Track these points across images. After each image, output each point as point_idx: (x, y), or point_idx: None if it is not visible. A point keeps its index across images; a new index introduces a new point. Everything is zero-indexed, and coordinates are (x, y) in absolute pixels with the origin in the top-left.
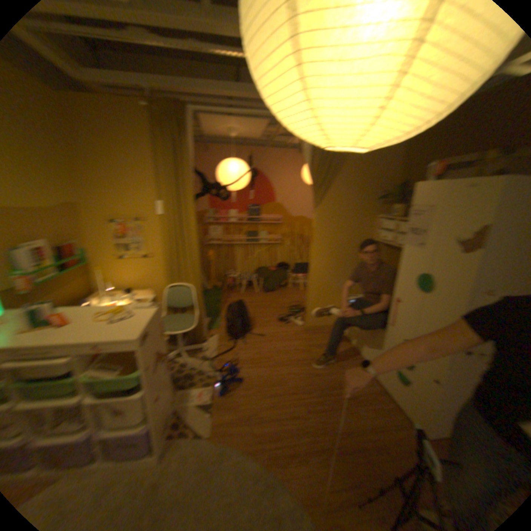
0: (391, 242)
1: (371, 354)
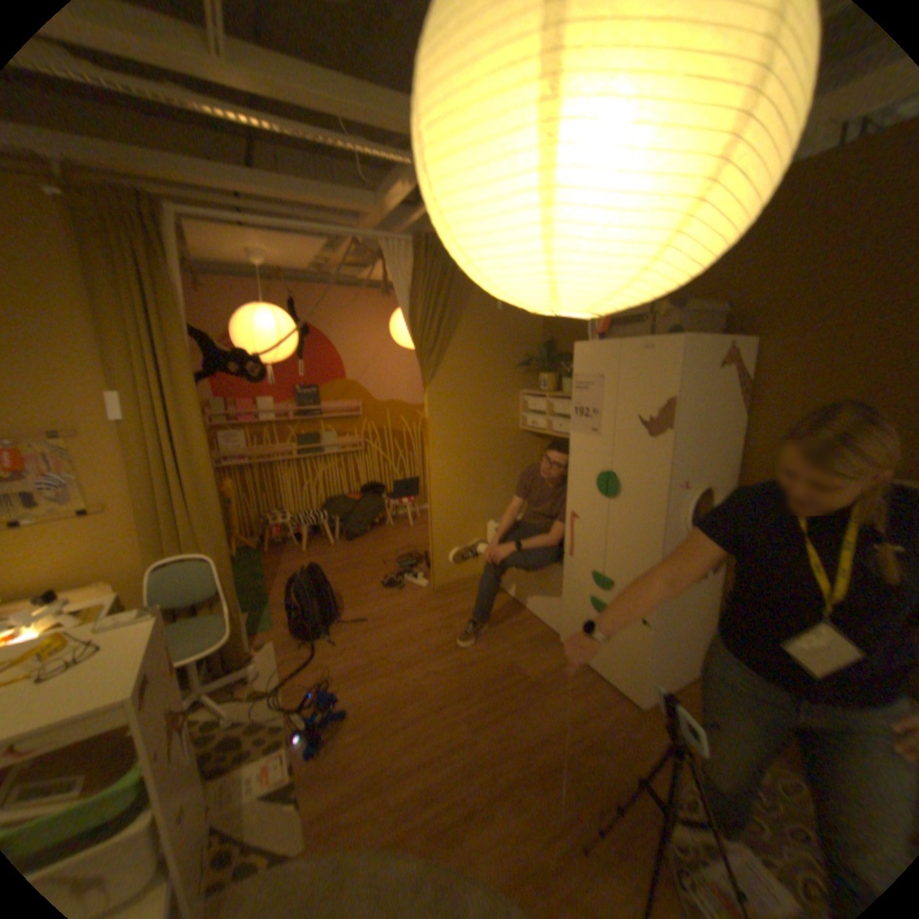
0: (547, 430)
1: (546, 607)
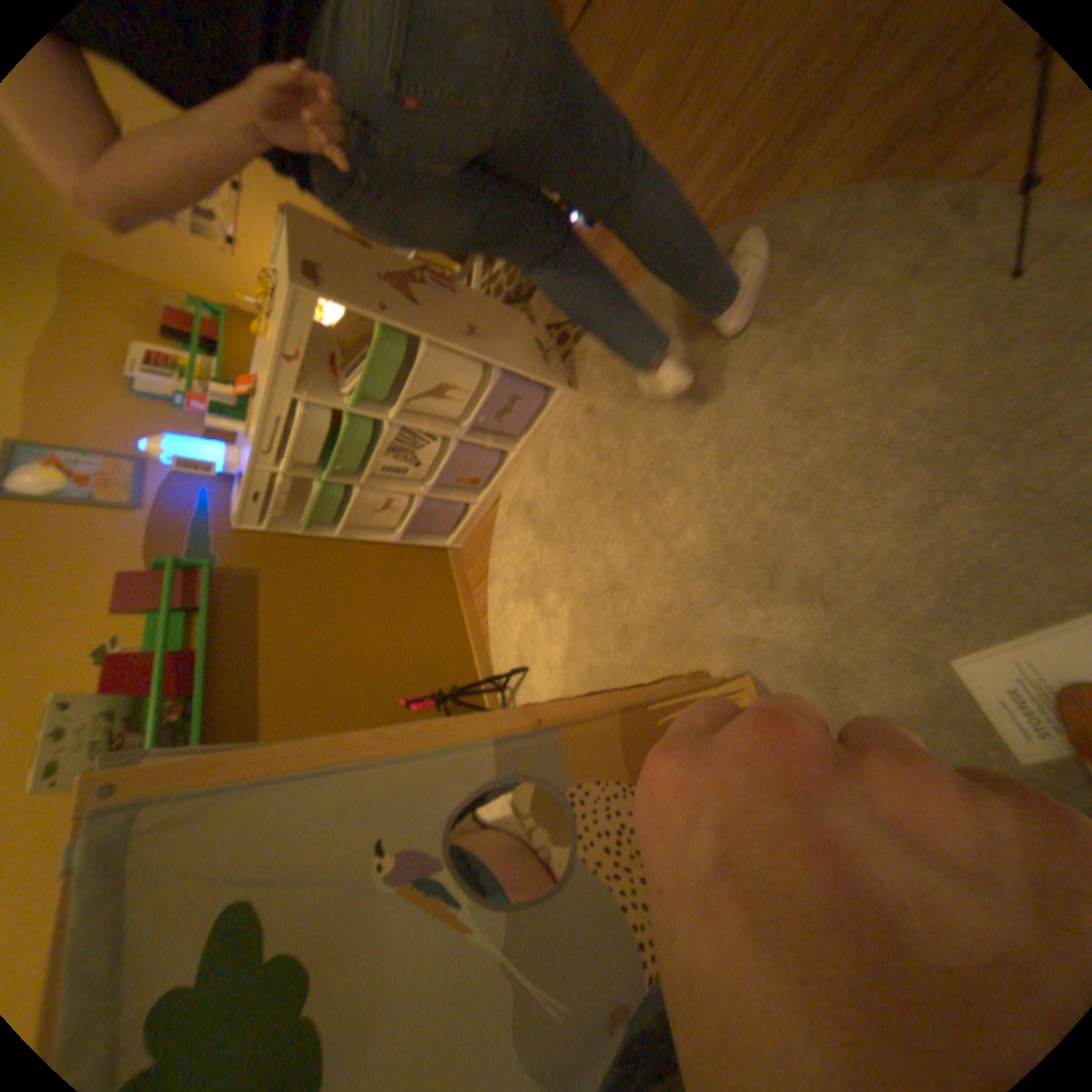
0: None
1: None
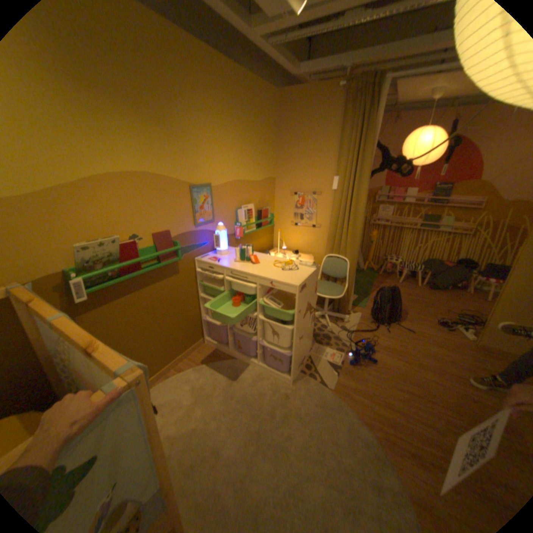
0: None
1: None
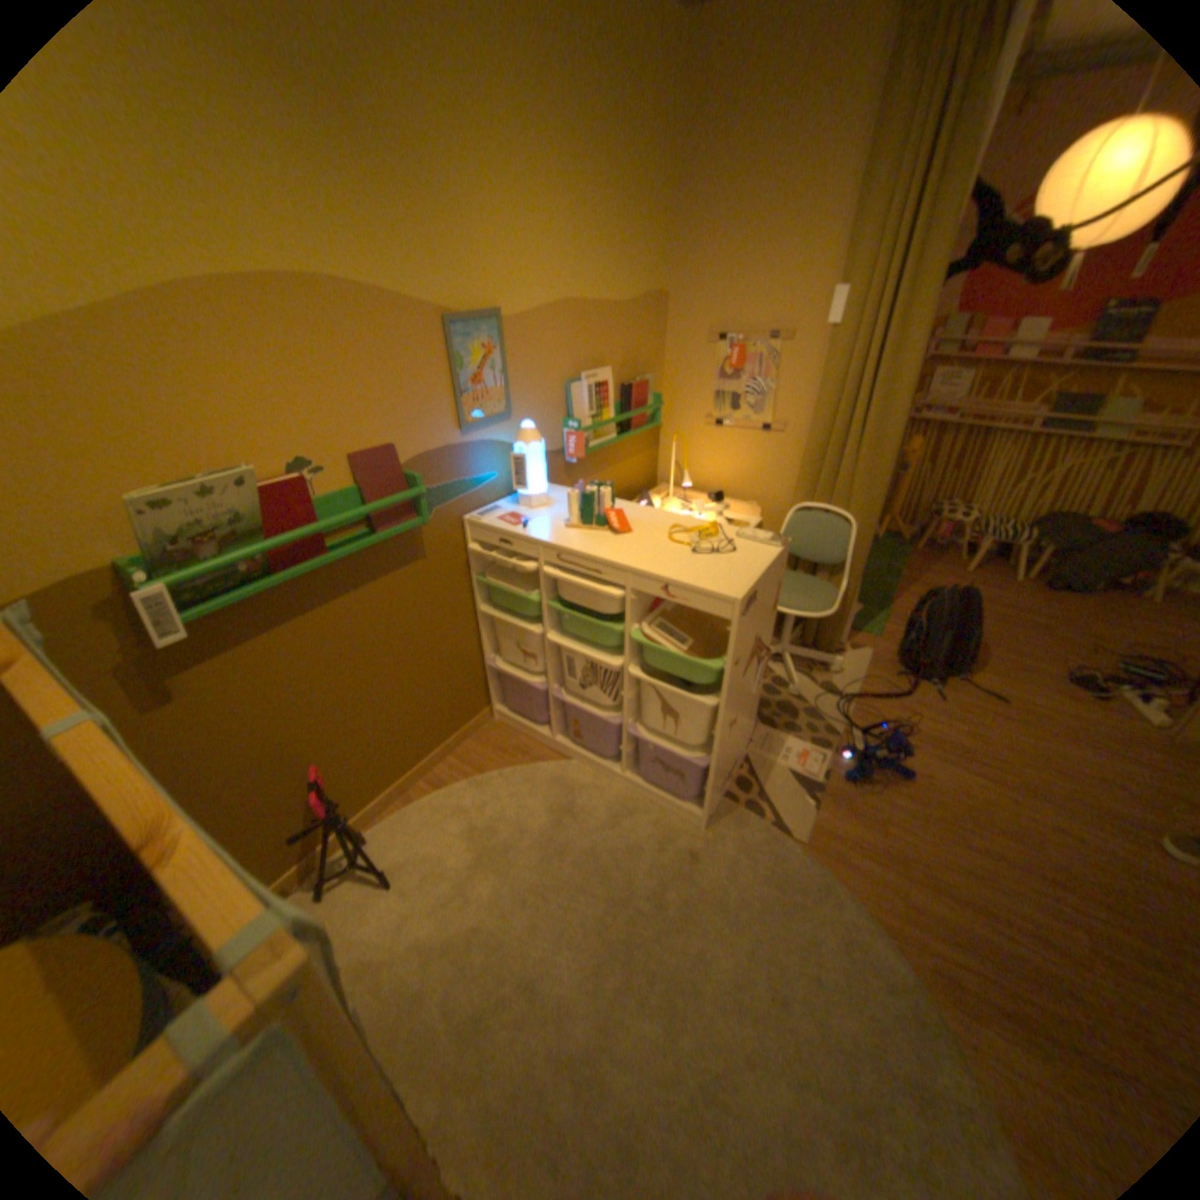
0: None
1: None
